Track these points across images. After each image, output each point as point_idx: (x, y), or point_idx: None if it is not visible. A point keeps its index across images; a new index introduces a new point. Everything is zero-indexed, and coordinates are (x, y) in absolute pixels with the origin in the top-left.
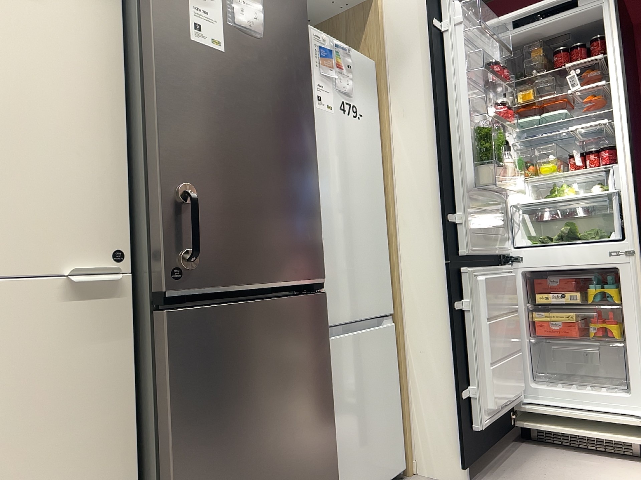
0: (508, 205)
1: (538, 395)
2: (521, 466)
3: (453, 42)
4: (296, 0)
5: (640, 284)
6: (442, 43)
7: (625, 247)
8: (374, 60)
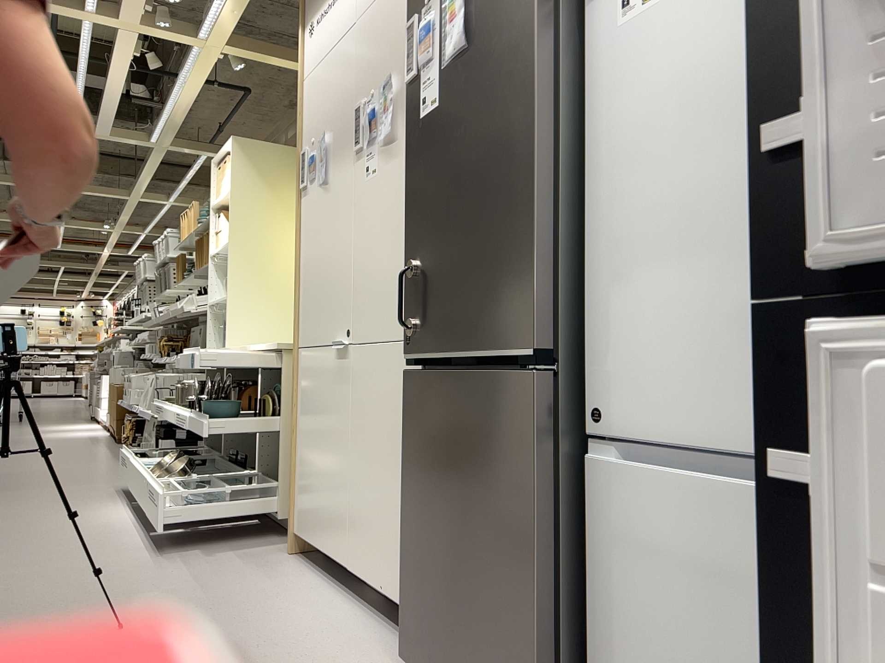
0: None
1: None
2: None
3: None
4: None
5: None
6: None
7: None
8: None
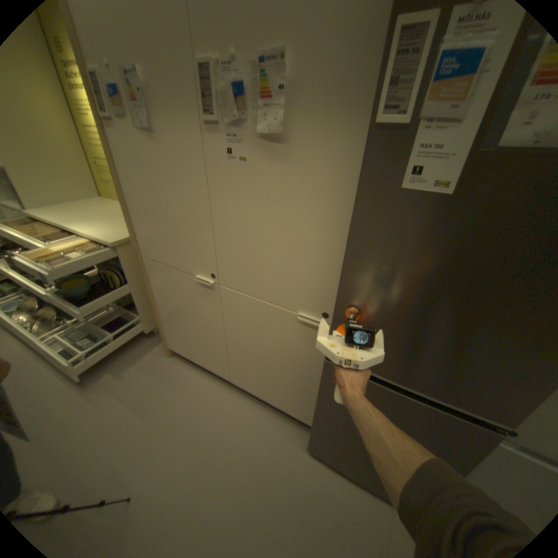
0: None
1: None
2: None
3: None
4: None
5: None
6: None
7: None
8: None
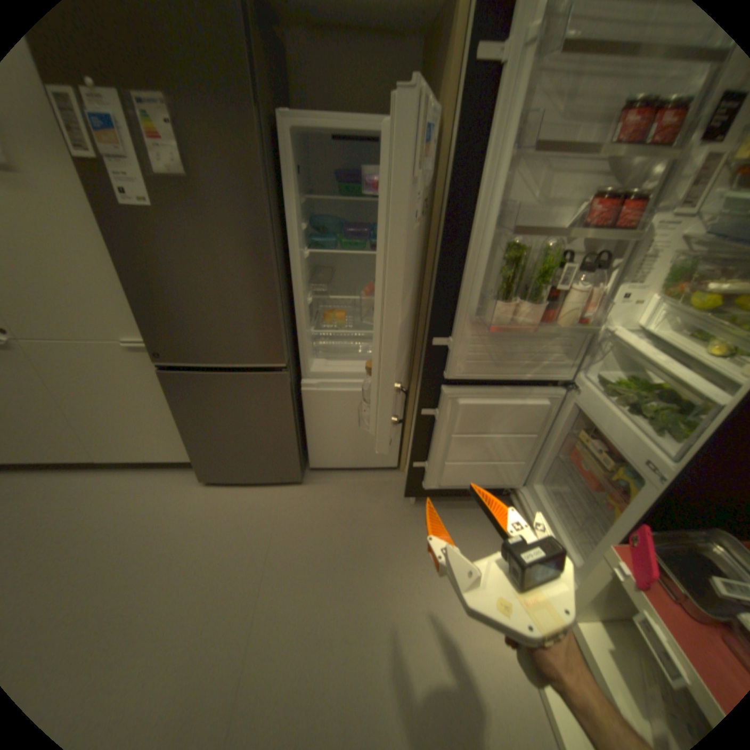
0: (601, 327)
1: (532, 495)
2: (466, 521)
3: (510, 88)
4: (234, 105)
5: (637, 517)
6: (494, 90)
7: (665, 471)
8: (444, 103)
